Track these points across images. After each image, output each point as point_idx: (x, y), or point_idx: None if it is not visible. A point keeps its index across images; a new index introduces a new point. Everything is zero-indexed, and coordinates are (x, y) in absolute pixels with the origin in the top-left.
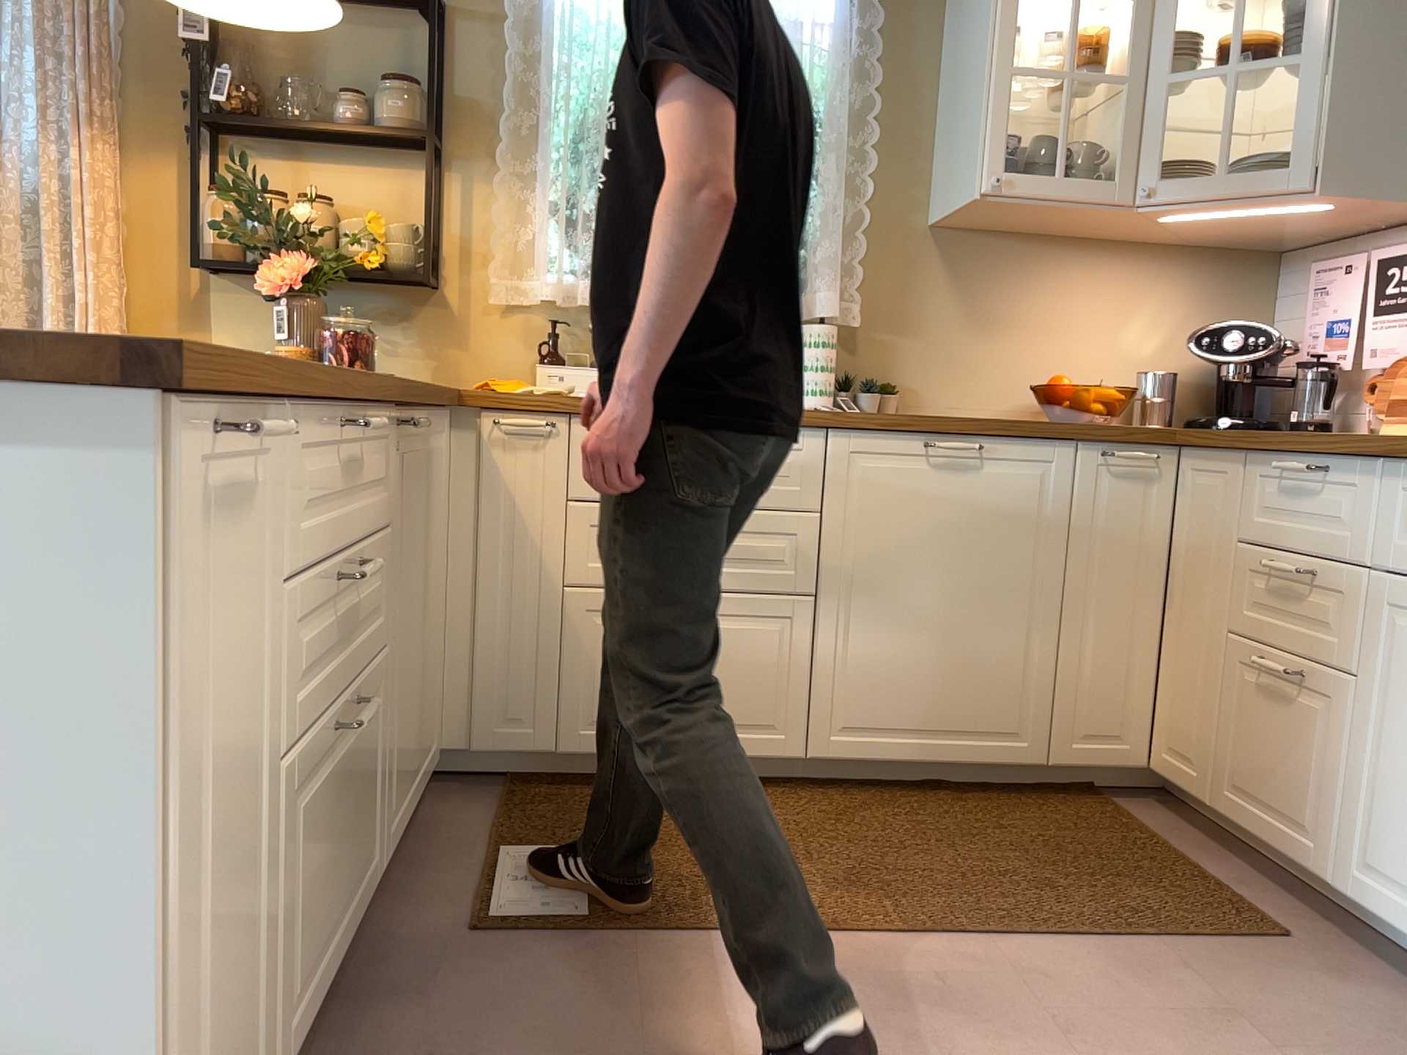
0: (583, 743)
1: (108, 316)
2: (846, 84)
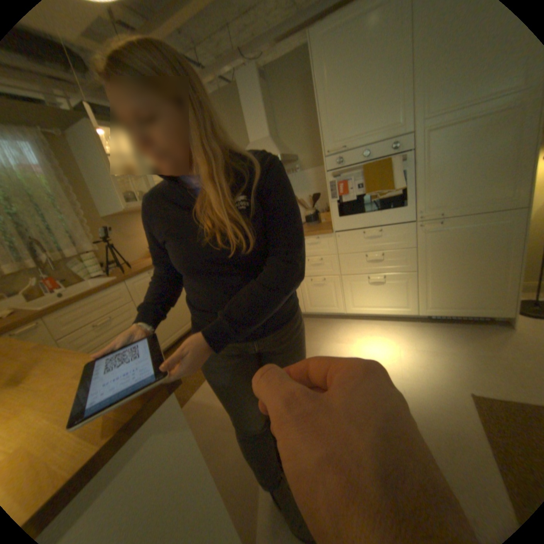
0: None
1: None
2: (54, 182)
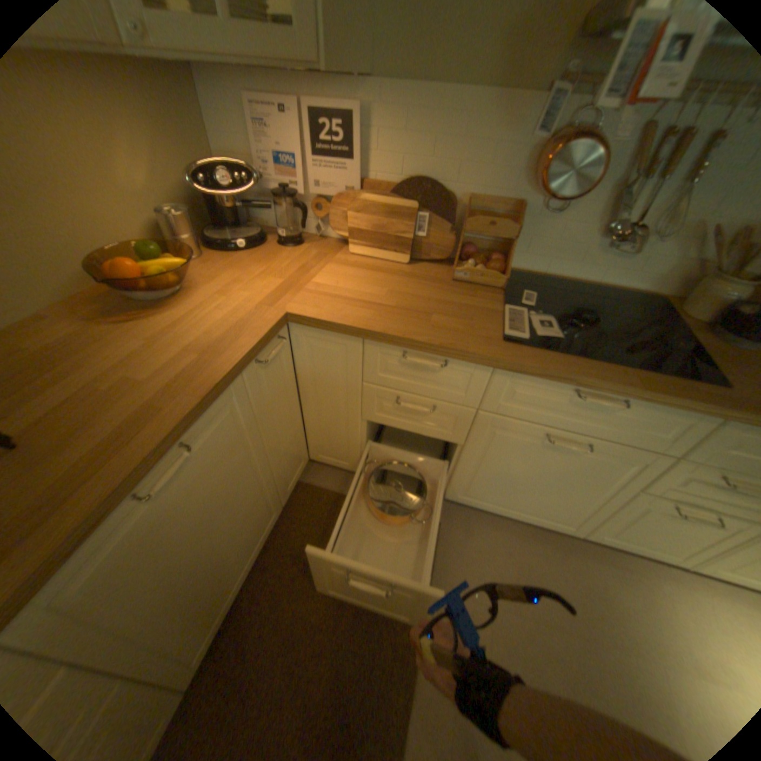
0: None
1: None
2: None
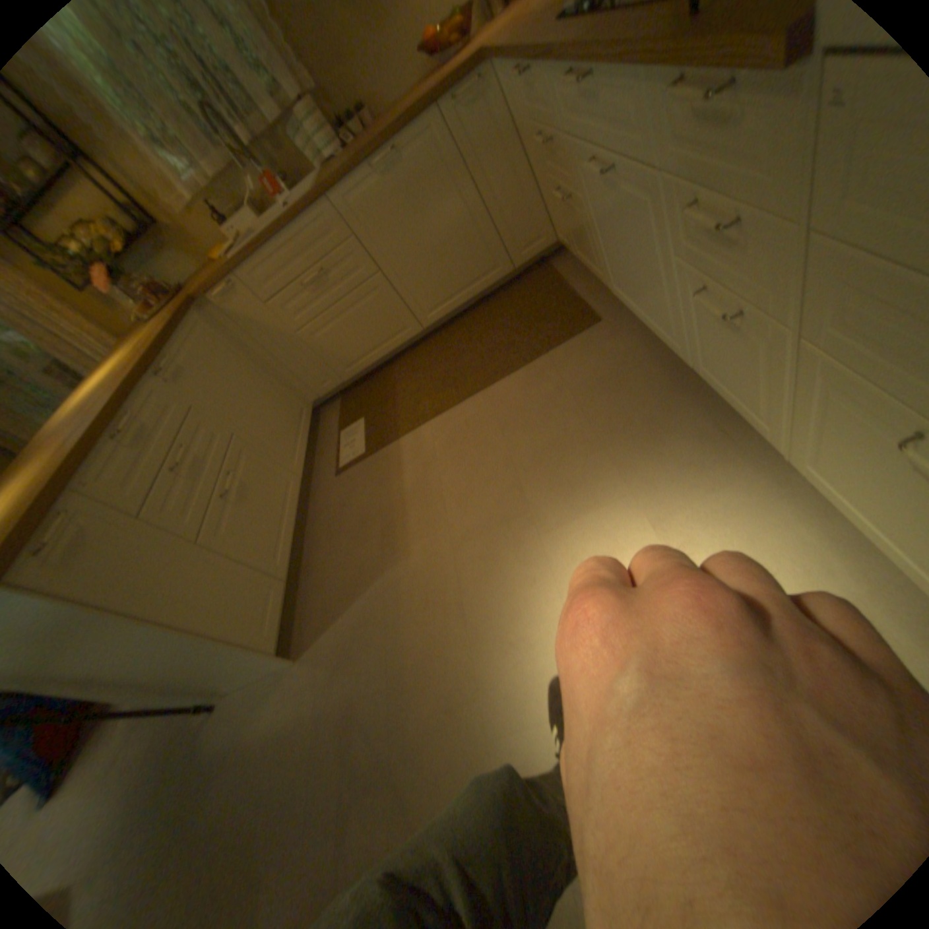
0: (350, 373)
1: (87, 329)
2: None
